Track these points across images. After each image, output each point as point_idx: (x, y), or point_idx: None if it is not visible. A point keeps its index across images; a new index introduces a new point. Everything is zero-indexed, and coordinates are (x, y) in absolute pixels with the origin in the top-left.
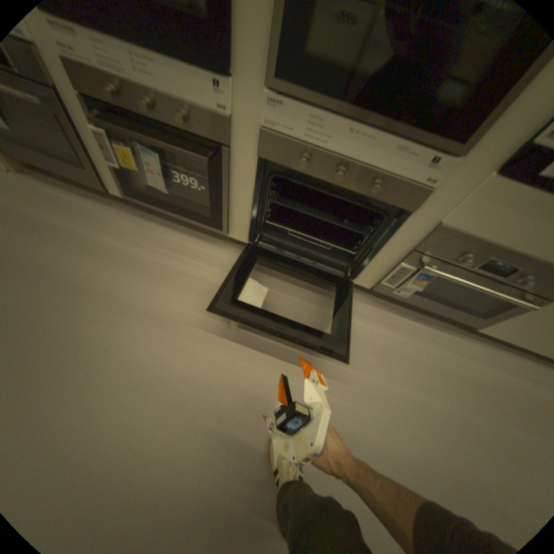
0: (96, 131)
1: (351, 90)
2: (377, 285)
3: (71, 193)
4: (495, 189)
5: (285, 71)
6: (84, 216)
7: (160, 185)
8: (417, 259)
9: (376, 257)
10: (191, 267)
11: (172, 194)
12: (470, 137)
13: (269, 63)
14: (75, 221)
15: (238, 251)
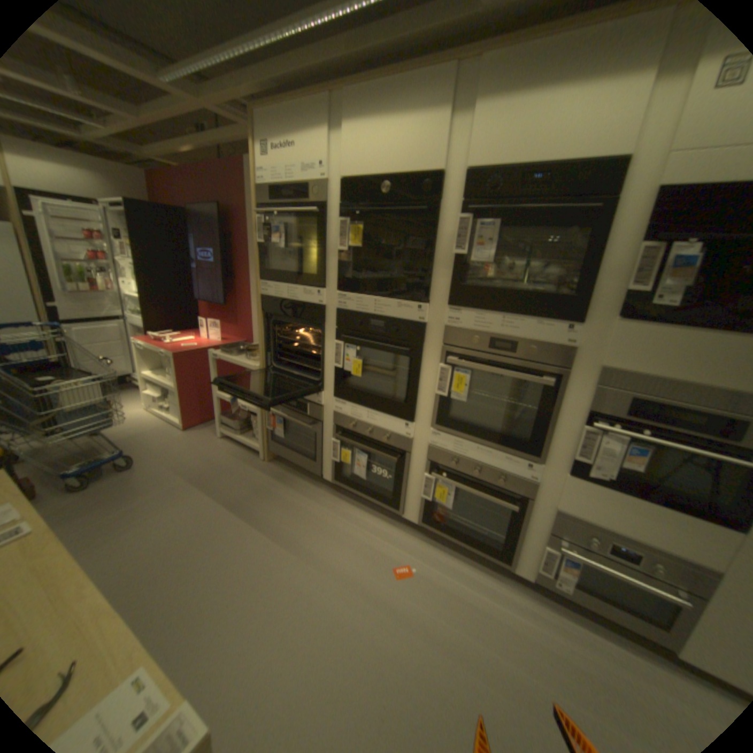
0: (334, 443)
1: (473, 432)
2: (538, 578)
3: (296, 478)
4: (575, 487)
5: (440, 423)
6: (302, 495)
7: (362, 475)
8: (557, 545)
9: (527, 544)
10: (371, 542)
11: (368, 482)
12: (542, 456)
13: (432, 420)
14: (296, 497)
15: (410, 534)
